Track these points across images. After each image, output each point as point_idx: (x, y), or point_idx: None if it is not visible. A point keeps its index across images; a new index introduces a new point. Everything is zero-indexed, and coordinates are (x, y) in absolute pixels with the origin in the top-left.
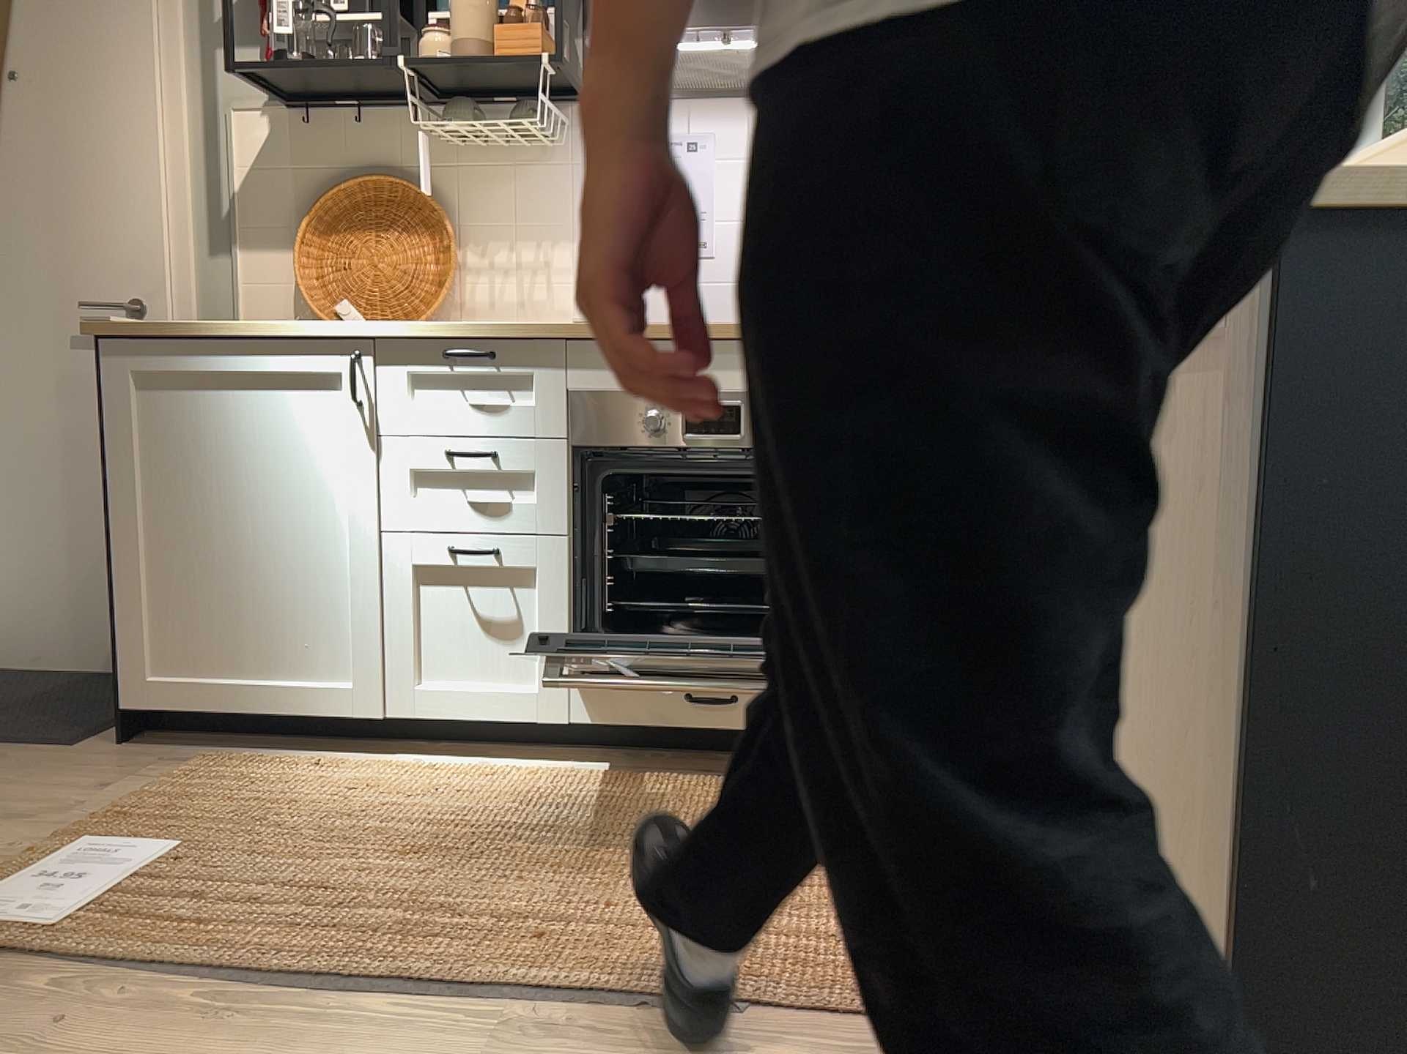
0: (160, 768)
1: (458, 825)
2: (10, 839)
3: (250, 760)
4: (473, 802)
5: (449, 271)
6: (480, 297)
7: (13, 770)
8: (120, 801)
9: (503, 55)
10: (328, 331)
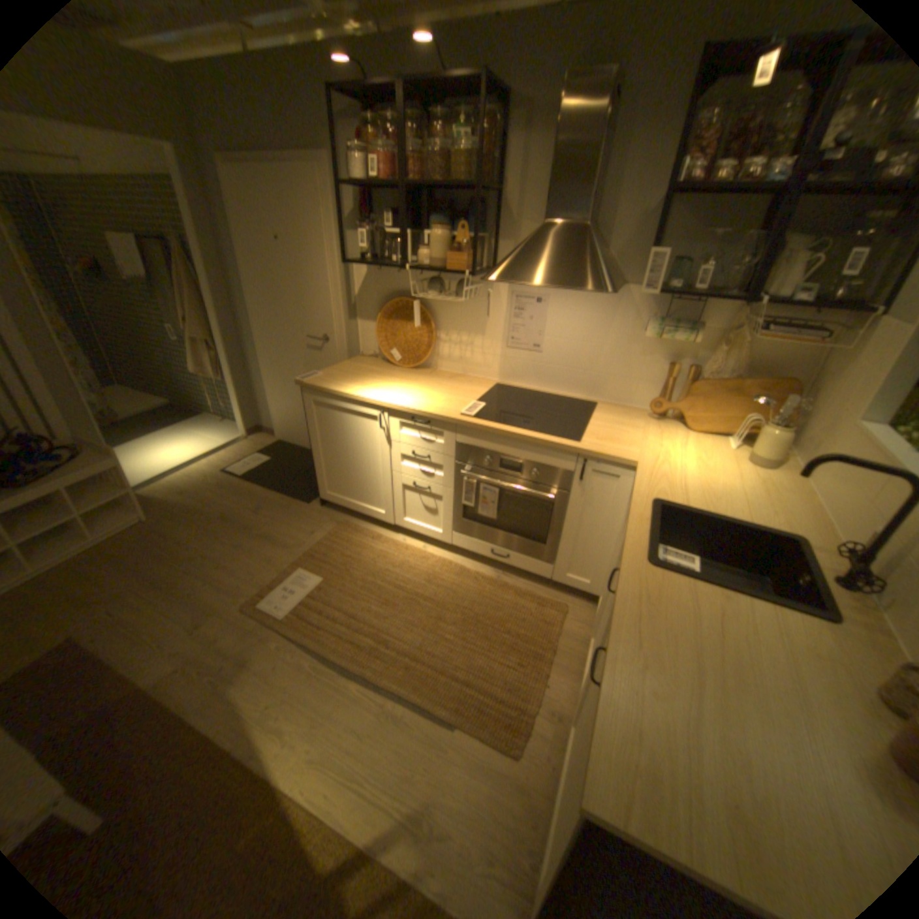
0: (329, 524)
1: (403, 587)
2: (282, 557)
3: (354, 527)
4: (412, 572)
5: (432, 345)
6: (445, 353)
7: (291, 514)
8: (314, 542)
9: (450, 268)
10: (372, 402)
